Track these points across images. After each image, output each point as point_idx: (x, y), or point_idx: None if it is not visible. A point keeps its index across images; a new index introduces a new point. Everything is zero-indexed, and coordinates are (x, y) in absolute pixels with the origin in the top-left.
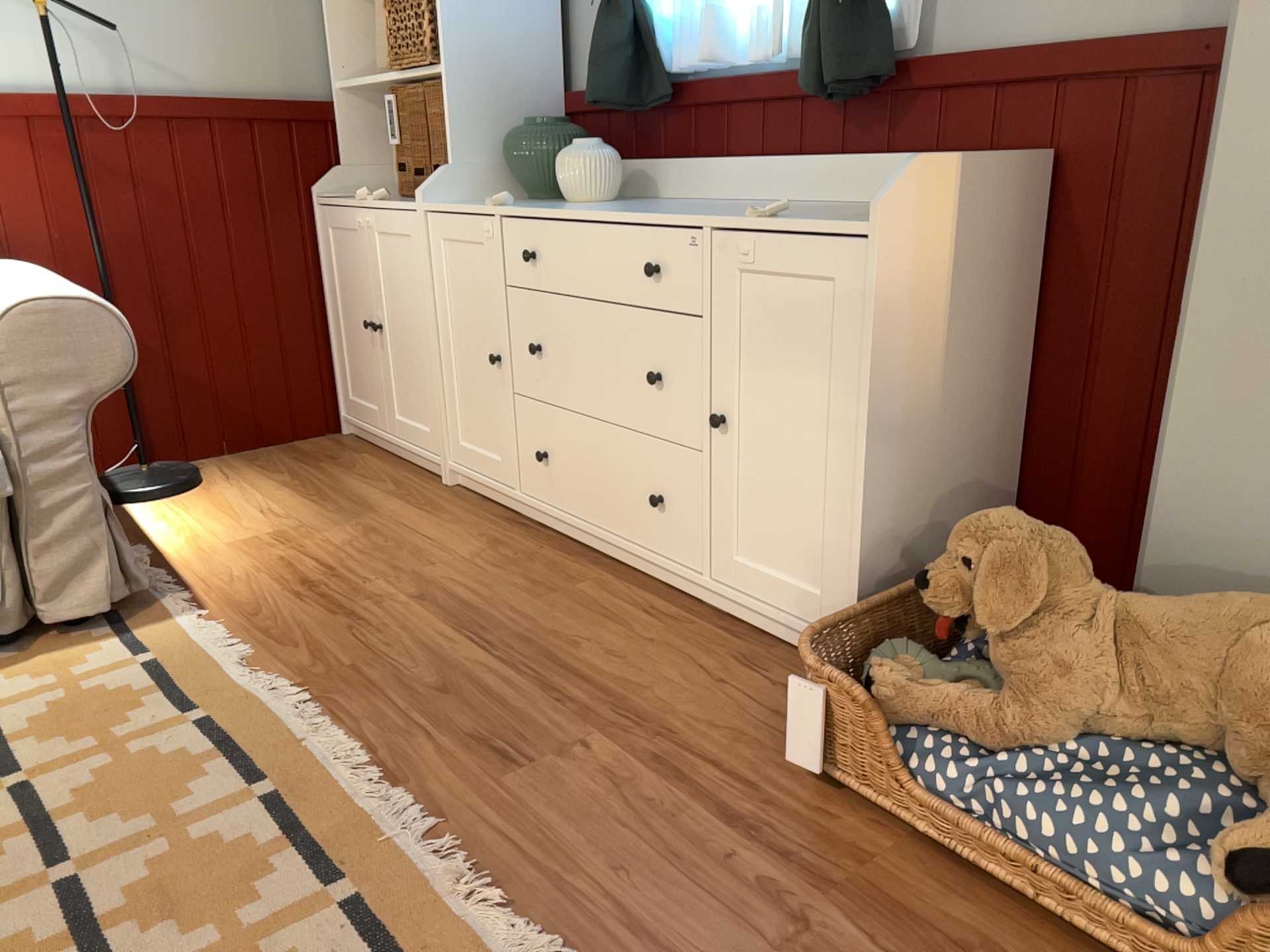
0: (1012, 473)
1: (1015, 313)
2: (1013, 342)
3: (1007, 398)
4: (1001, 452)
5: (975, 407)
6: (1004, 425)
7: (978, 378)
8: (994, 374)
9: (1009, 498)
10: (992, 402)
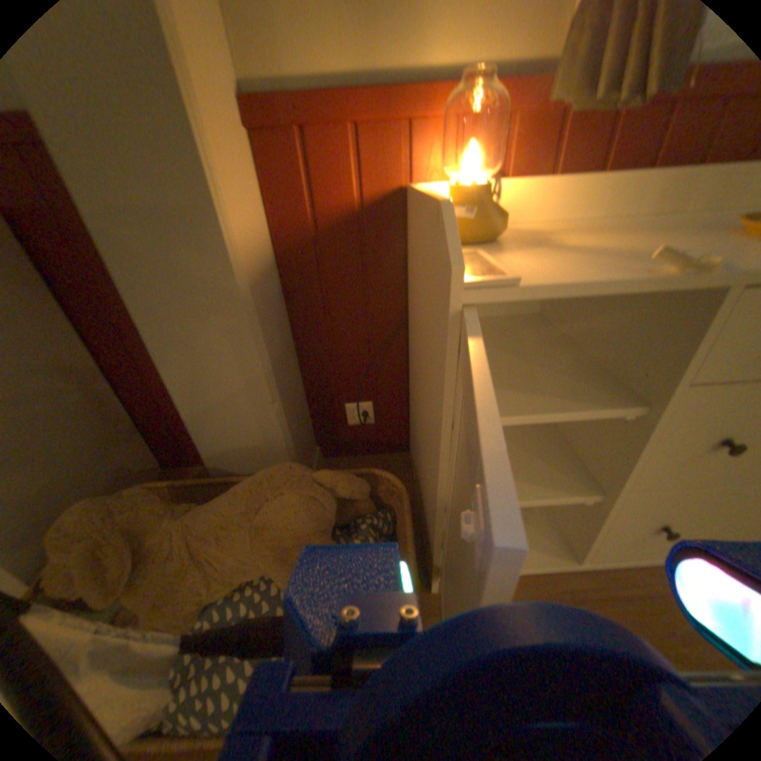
0: (127, 412)
1: (59, 329)
2: (70, 347)
3: (91, 380)
4: (109, 408)
5: (63, 401)
6: (101, 394)
7: (51, 384)
8: (67, 374)
9: (134, 424)
10: (78, 390)
